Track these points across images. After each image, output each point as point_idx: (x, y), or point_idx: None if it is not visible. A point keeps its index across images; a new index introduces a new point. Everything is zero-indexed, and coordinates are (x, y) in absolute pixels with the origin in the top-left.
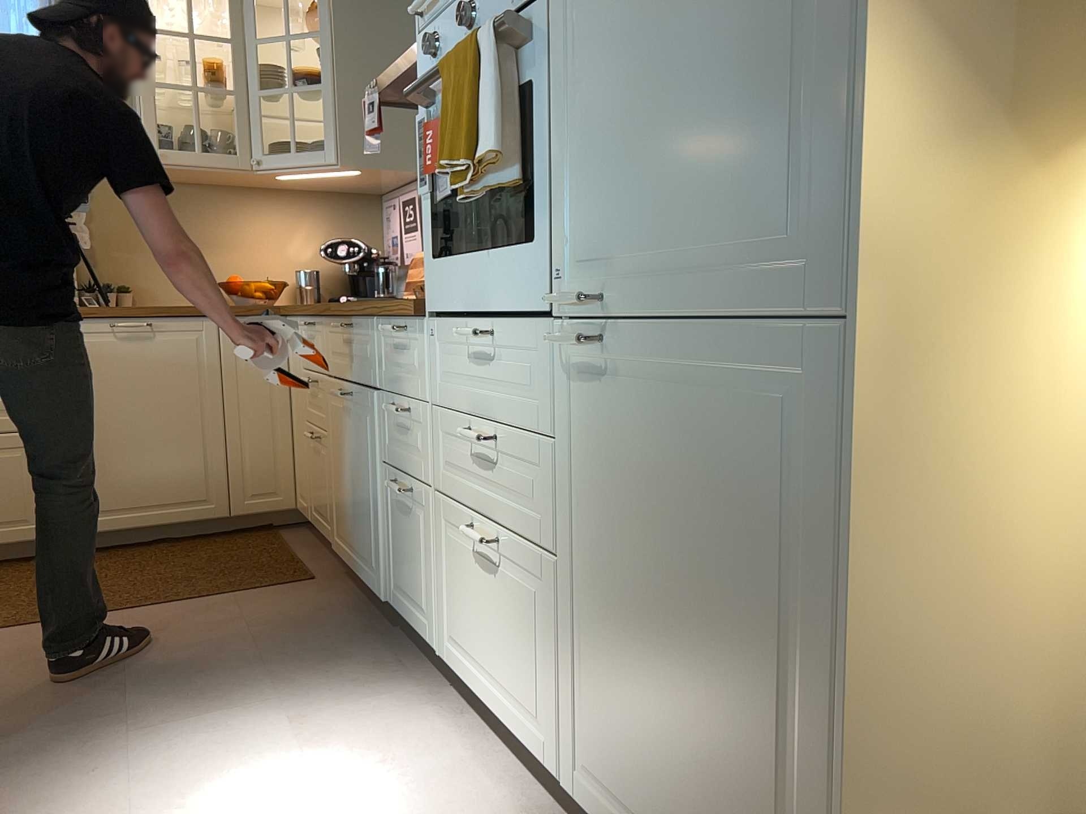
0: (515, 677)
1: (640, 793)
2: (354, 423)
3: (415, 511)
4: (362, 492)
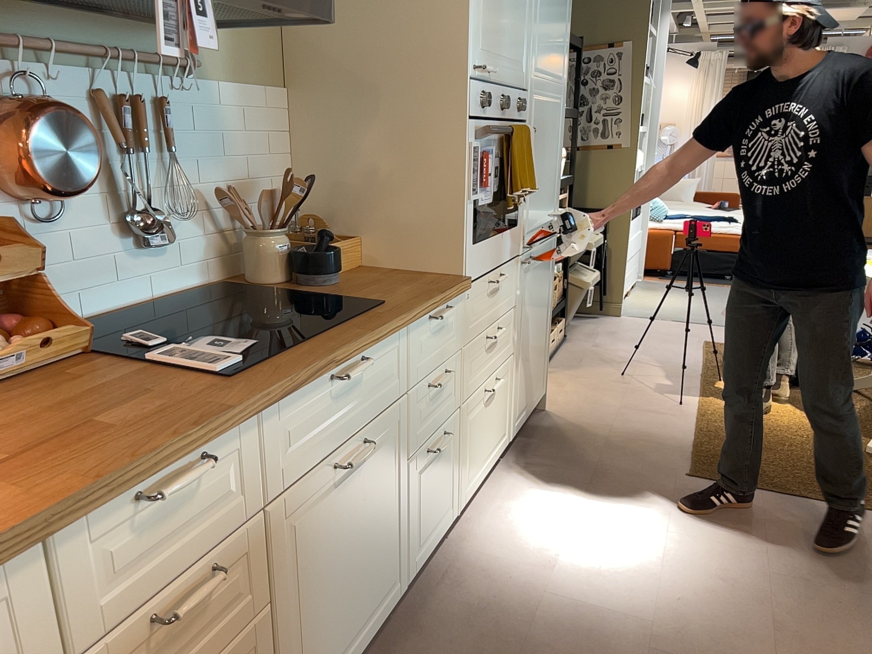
0: (497, 432)
1: (527, 395)
2: (356, 483)
3: (443, 446)
4: (371, 543)
